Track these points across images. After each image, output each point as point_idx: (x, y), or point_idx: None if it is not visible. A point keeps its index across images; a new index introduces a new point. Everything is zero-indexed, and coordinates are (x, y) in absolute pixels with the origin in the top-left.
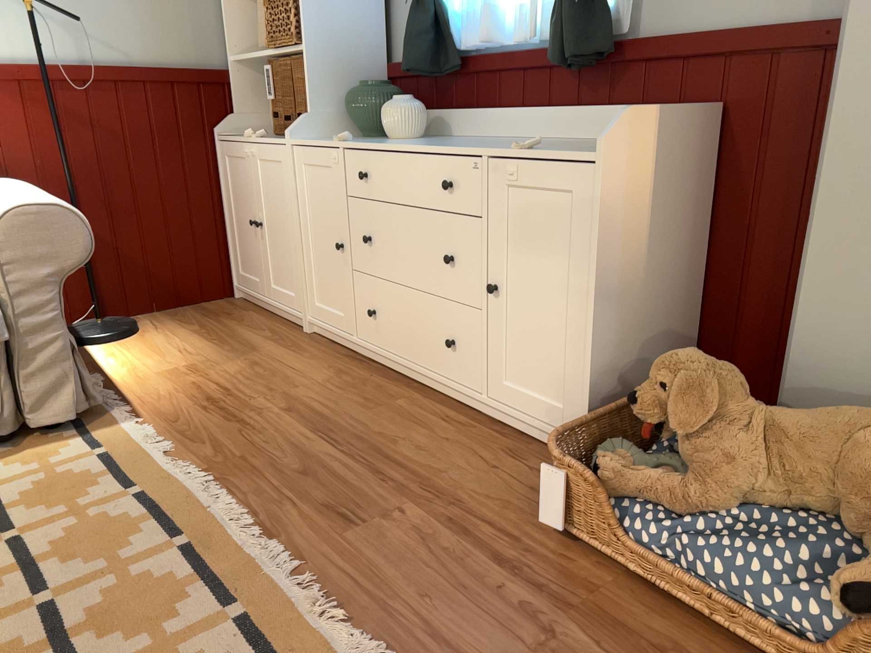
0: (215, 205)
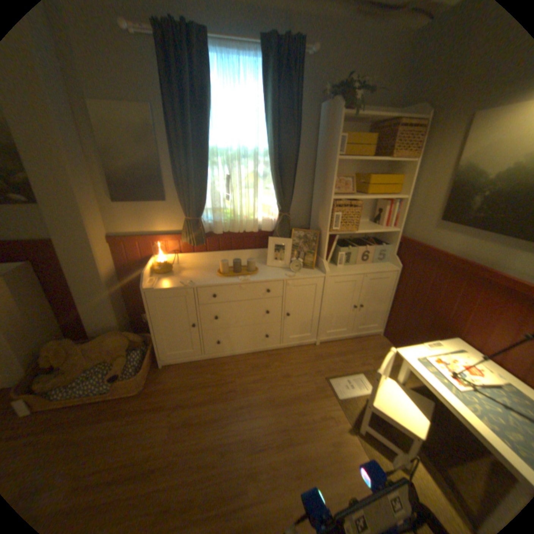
0: None
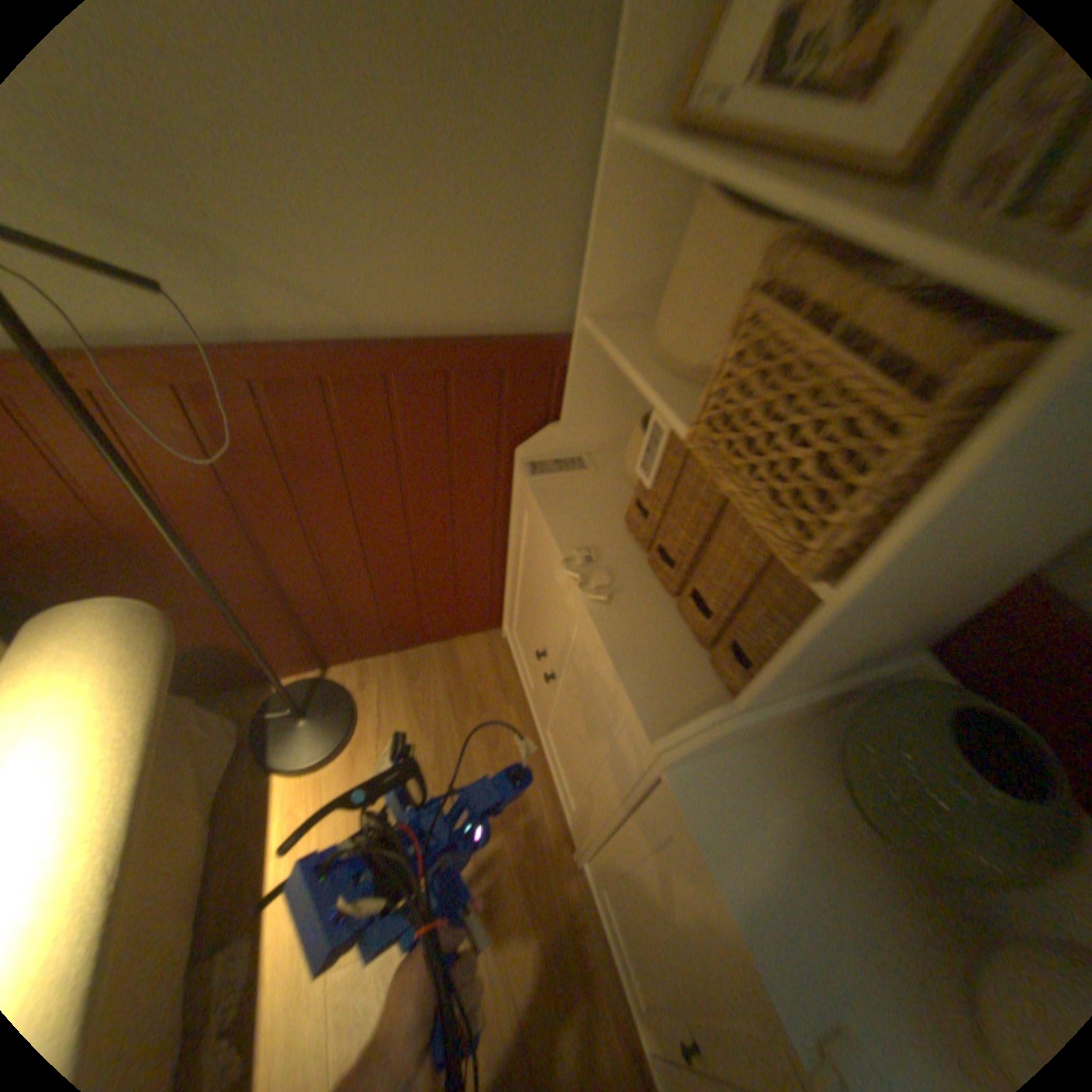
0: (497, 542)
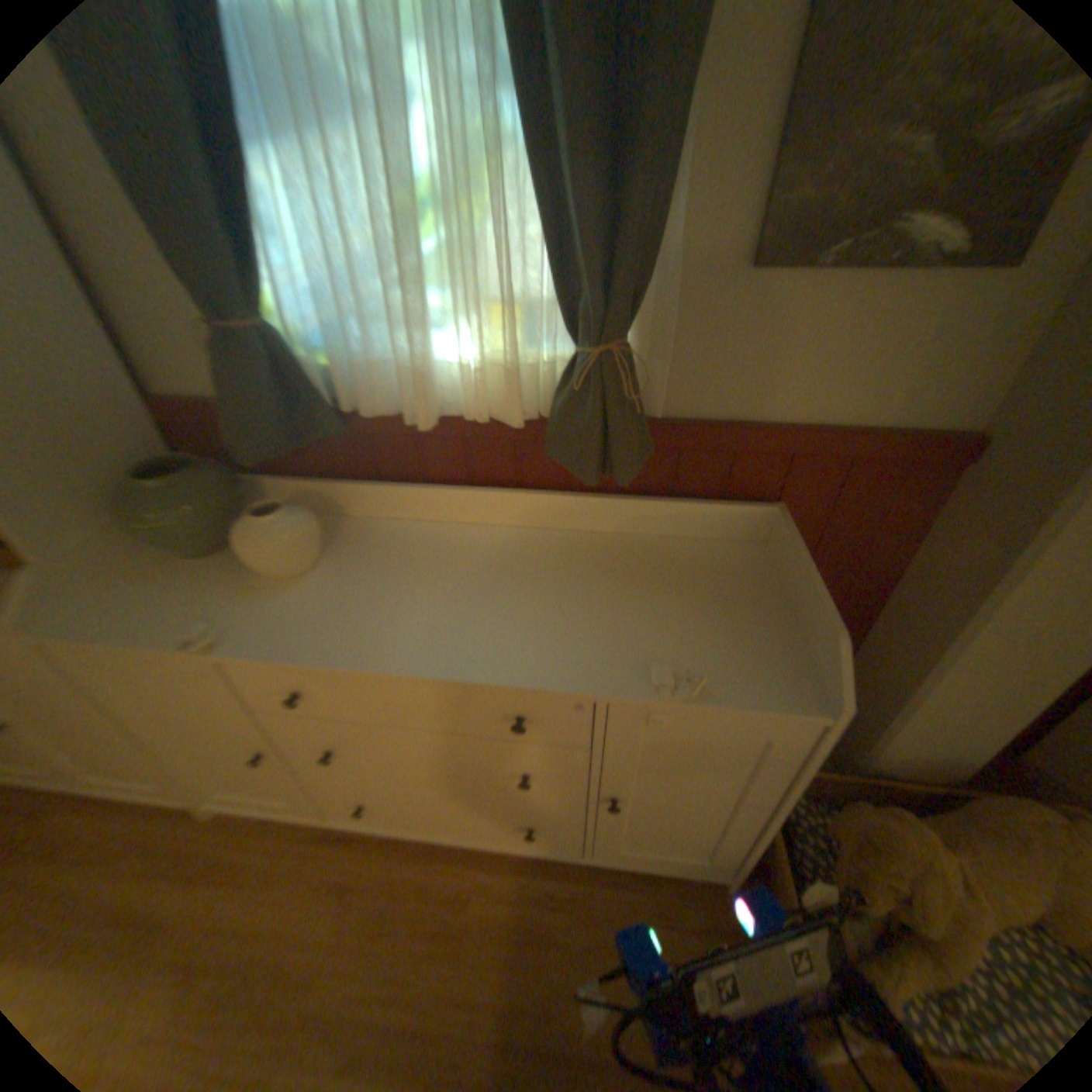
0: None
